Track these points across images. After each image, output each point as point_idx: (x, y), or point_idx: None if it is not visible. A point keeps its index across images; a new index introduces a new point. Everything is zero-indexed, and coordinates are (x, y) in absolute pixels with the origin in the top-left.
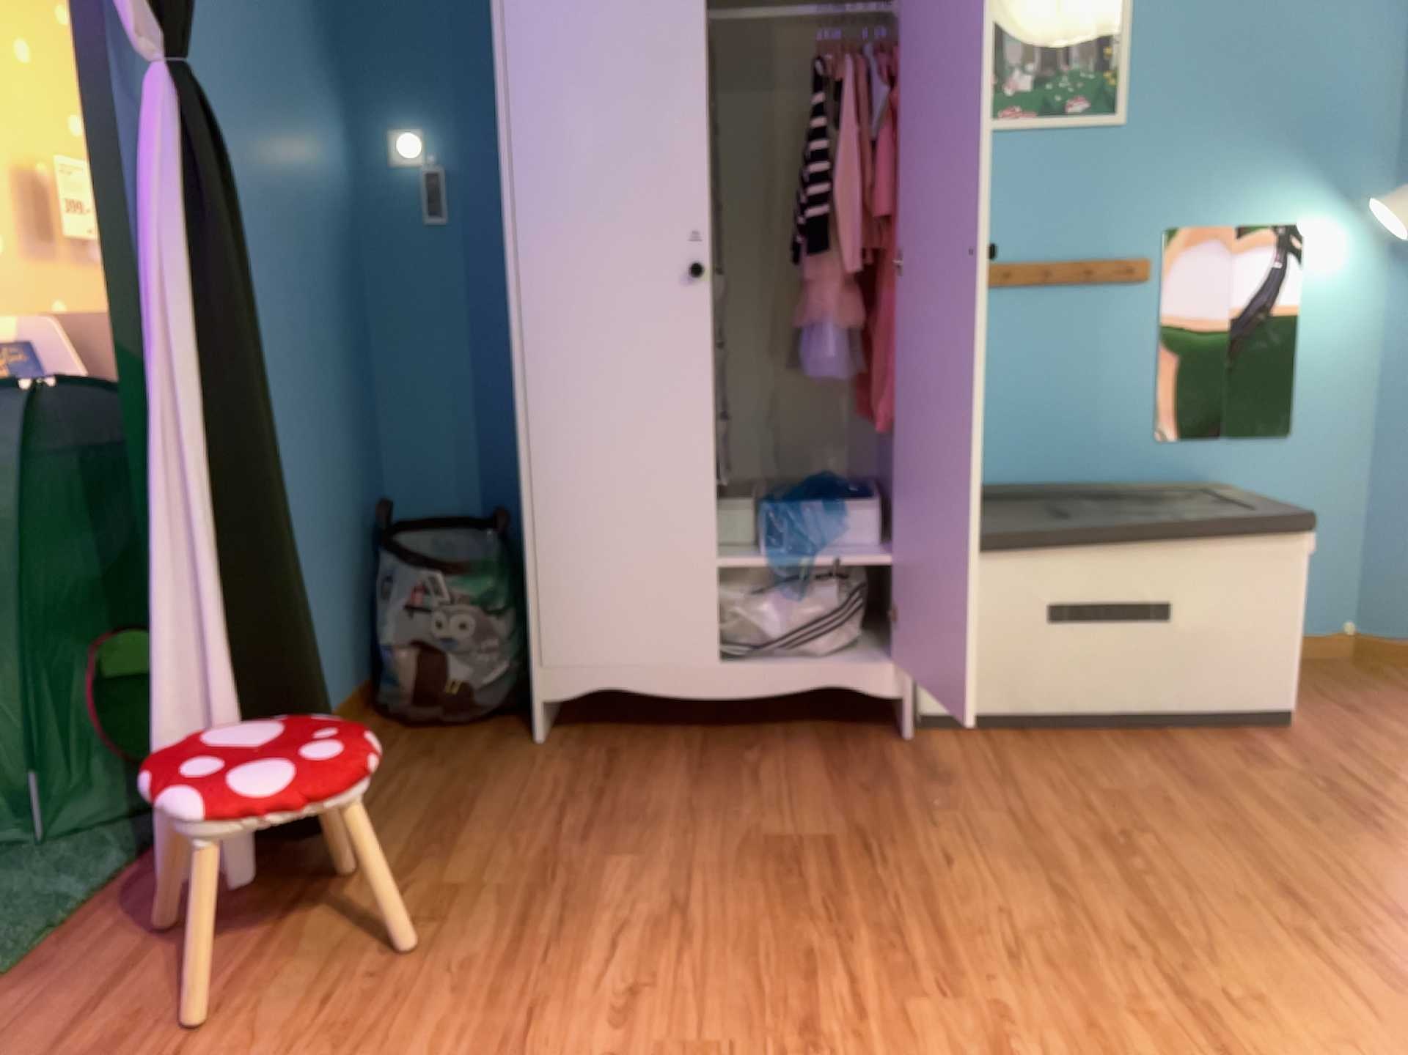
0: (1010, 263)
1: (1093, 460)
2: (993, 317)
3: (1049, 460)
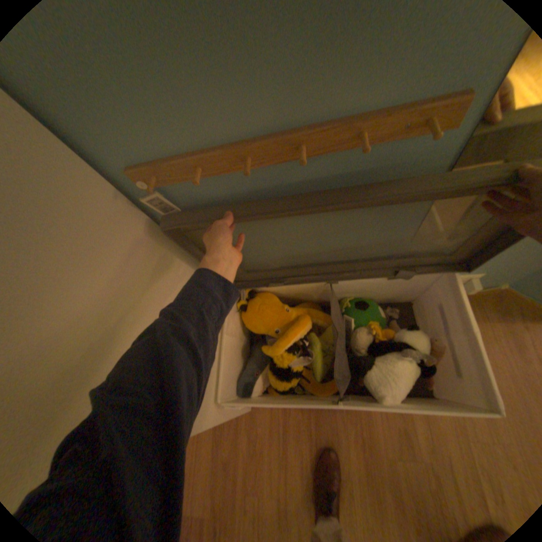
0: (246, 133)
1: (356, 252)
2: (249, 189)
3: (322, 256)
